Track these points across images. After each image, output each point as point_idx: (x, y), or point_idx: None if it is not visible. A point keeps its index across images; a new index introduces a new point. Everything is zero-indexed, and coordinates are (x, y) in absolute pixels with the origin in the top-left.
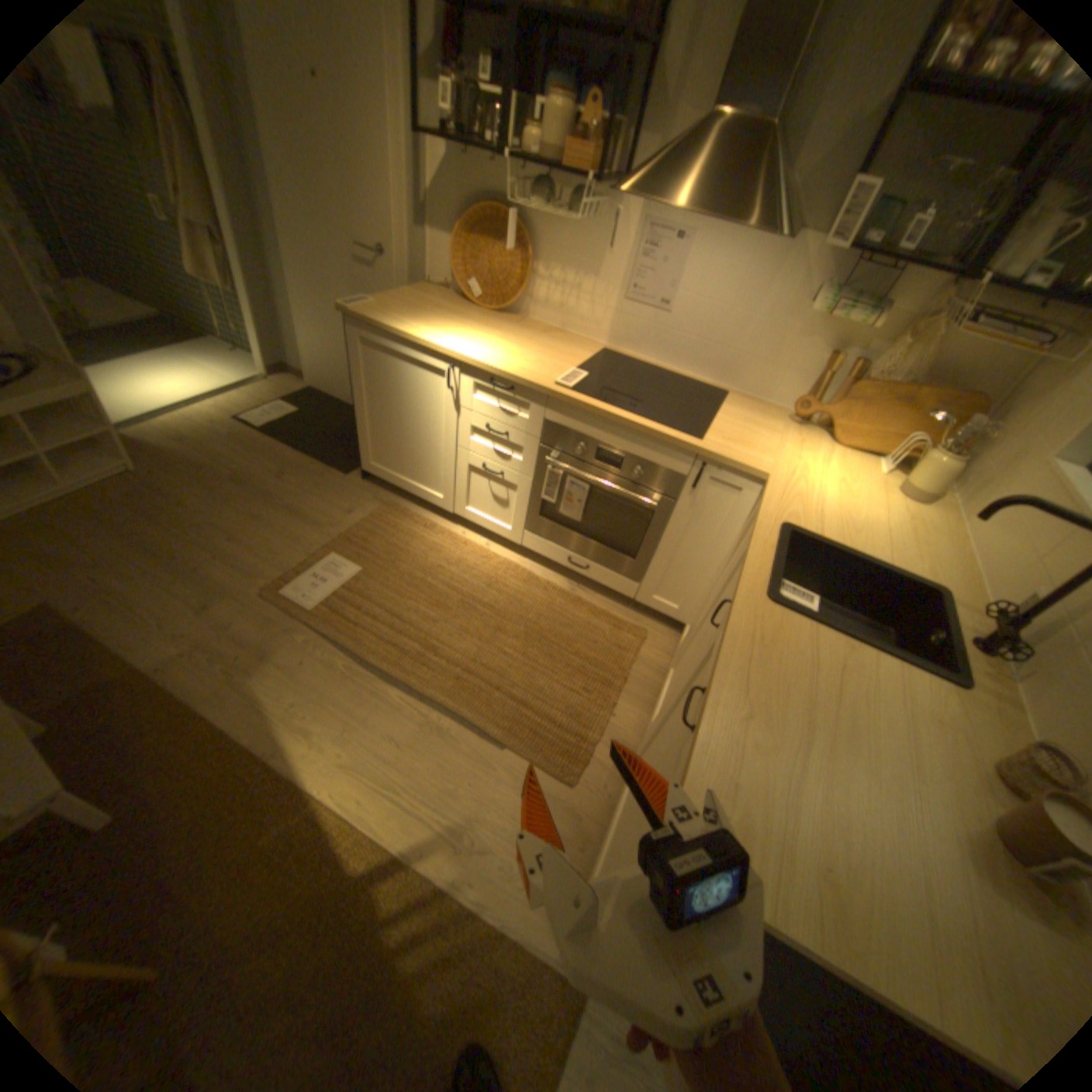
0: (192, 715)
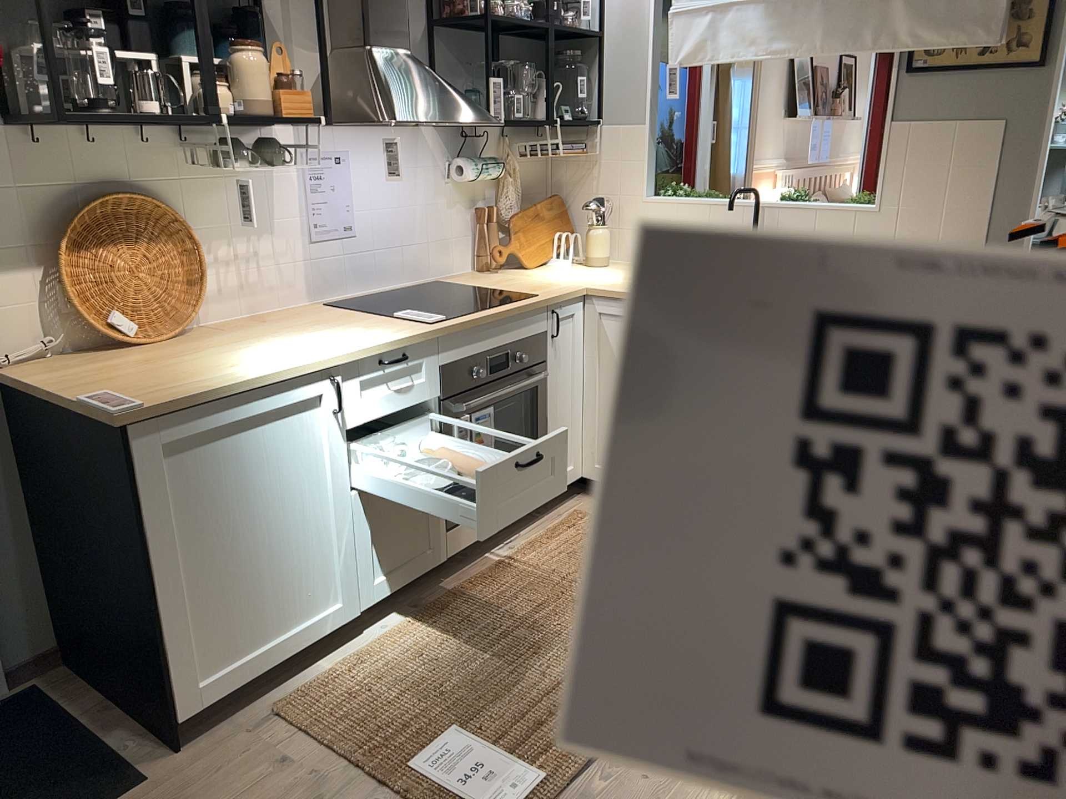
0: None
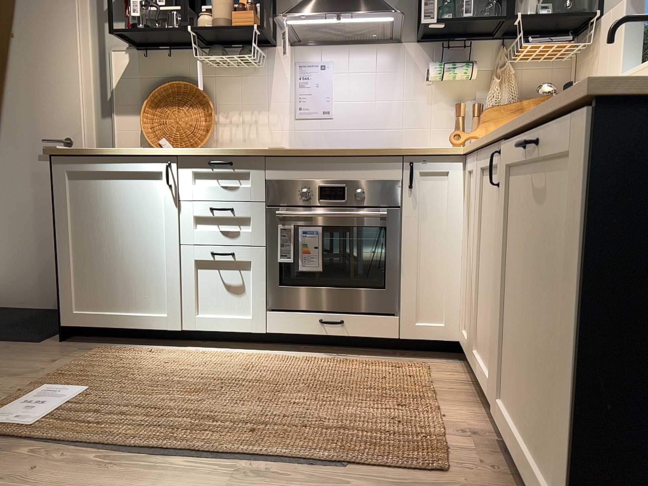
0: None
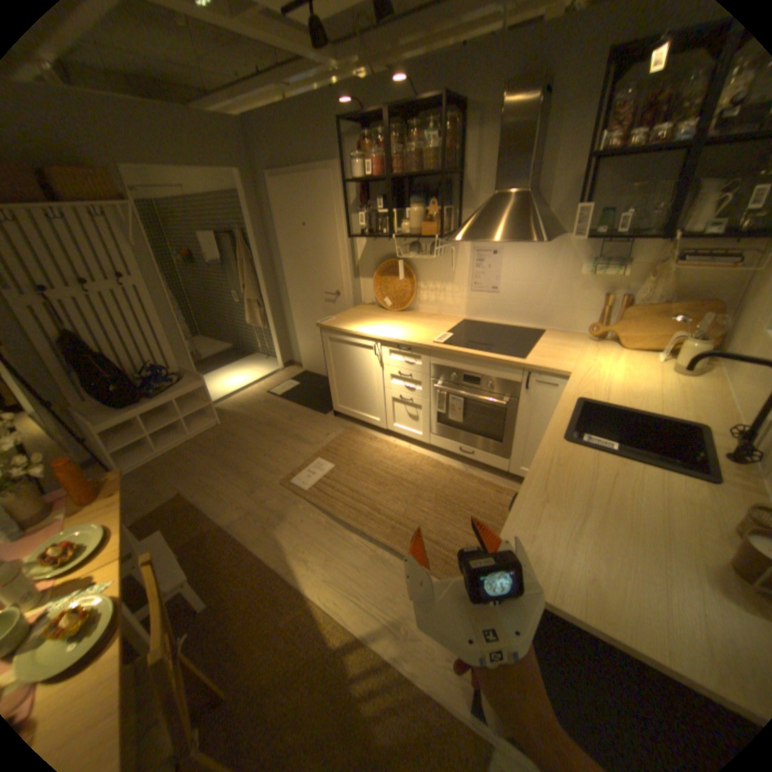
0: (244, 551)
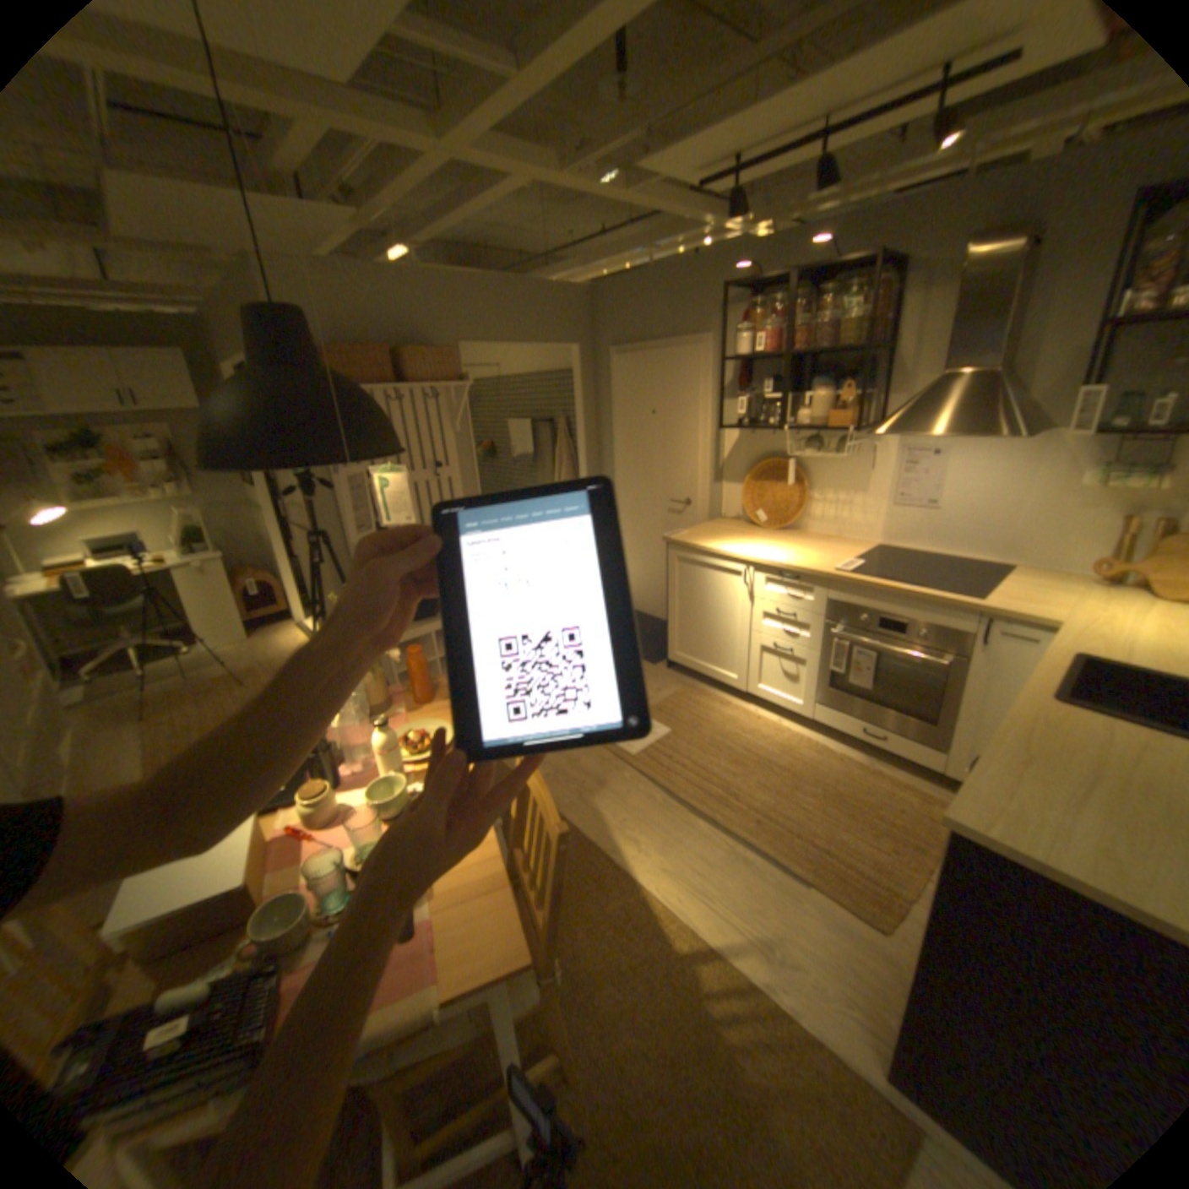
0: None
